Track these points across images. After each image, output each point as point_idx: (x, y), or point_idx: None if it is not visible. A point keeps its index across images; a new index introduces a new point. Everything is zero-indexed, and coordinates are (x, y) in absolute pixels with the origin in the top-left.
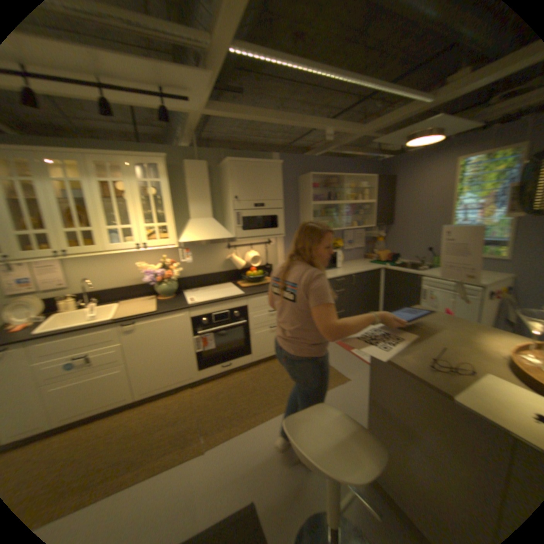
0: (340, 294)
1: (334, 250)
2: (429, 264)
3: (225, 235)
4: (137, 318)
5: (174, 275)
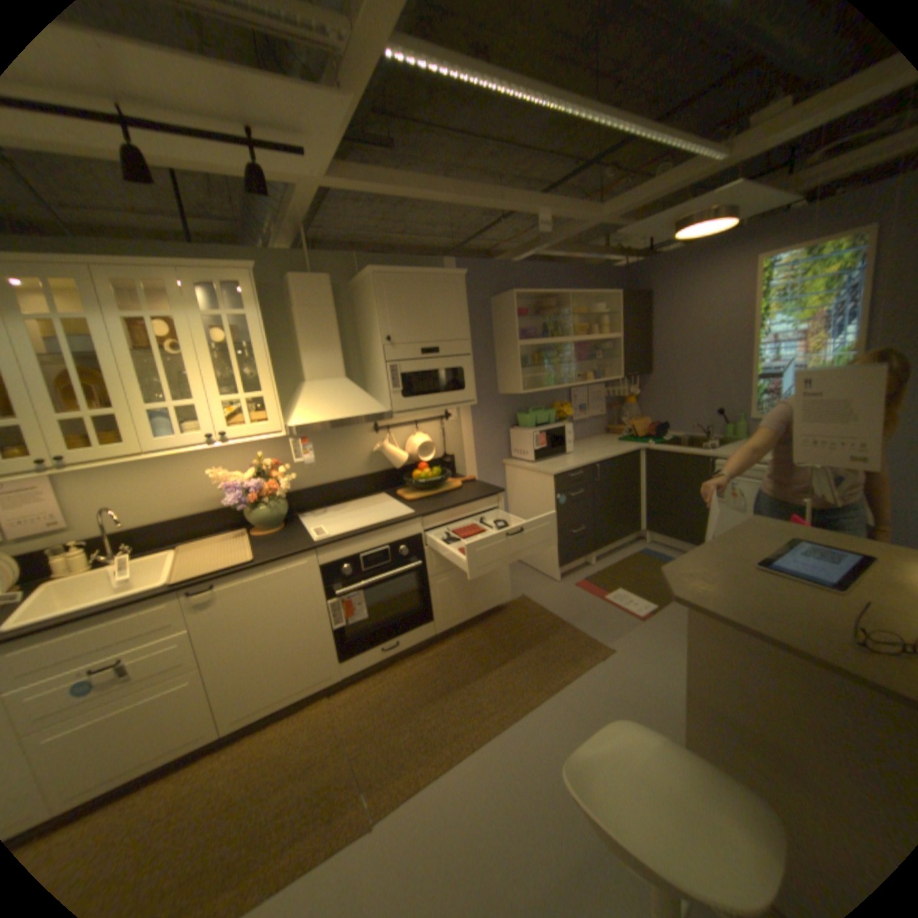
0: (579, 499)
1: (562, 424)
2: (720, 437)
3: (374, 408)
4: (222, 577)
5: (284, 488)
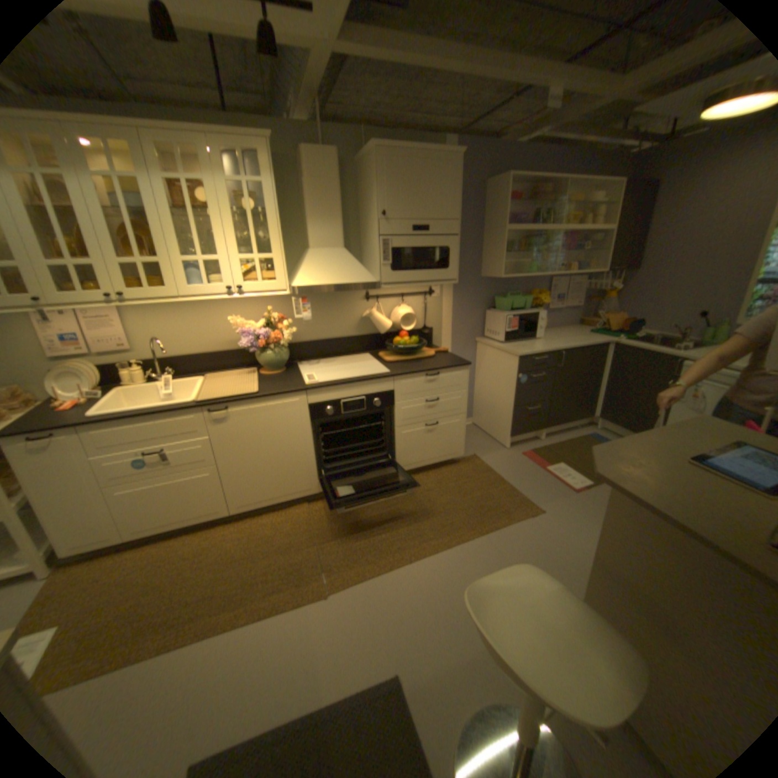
0: (540, 381)
1: (537, 310)
2: (697, 339)
3: (365, 278)
4: (235, 402)
5: (287, 339)
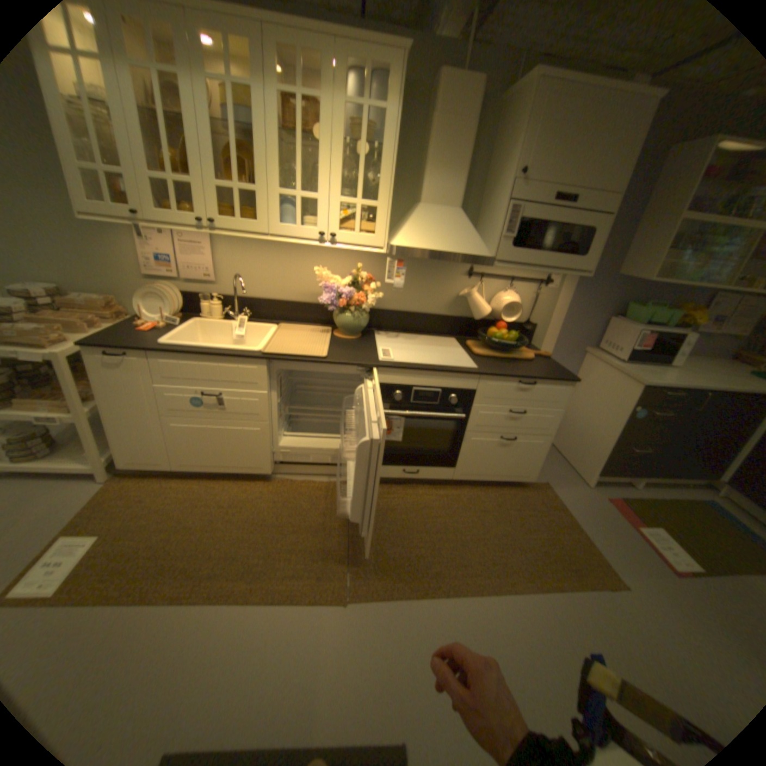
0: (663, 421)
1: (685, 331)
2: None
3: (478, 249)
4: (300, 362)
5: (370, 304)
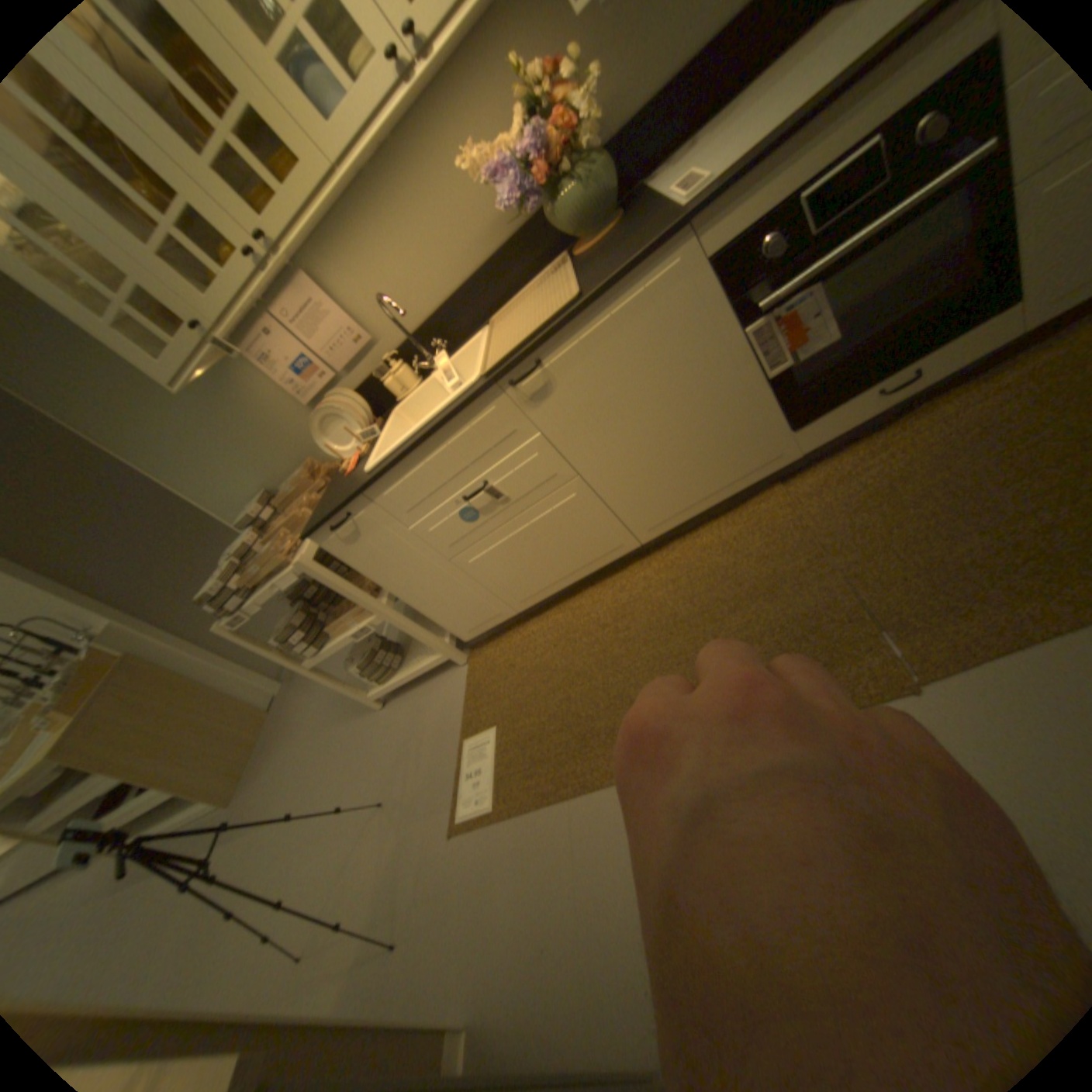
0: None
1: None
2: None
3: None
4: (545, 341)
5: (589, 119)
